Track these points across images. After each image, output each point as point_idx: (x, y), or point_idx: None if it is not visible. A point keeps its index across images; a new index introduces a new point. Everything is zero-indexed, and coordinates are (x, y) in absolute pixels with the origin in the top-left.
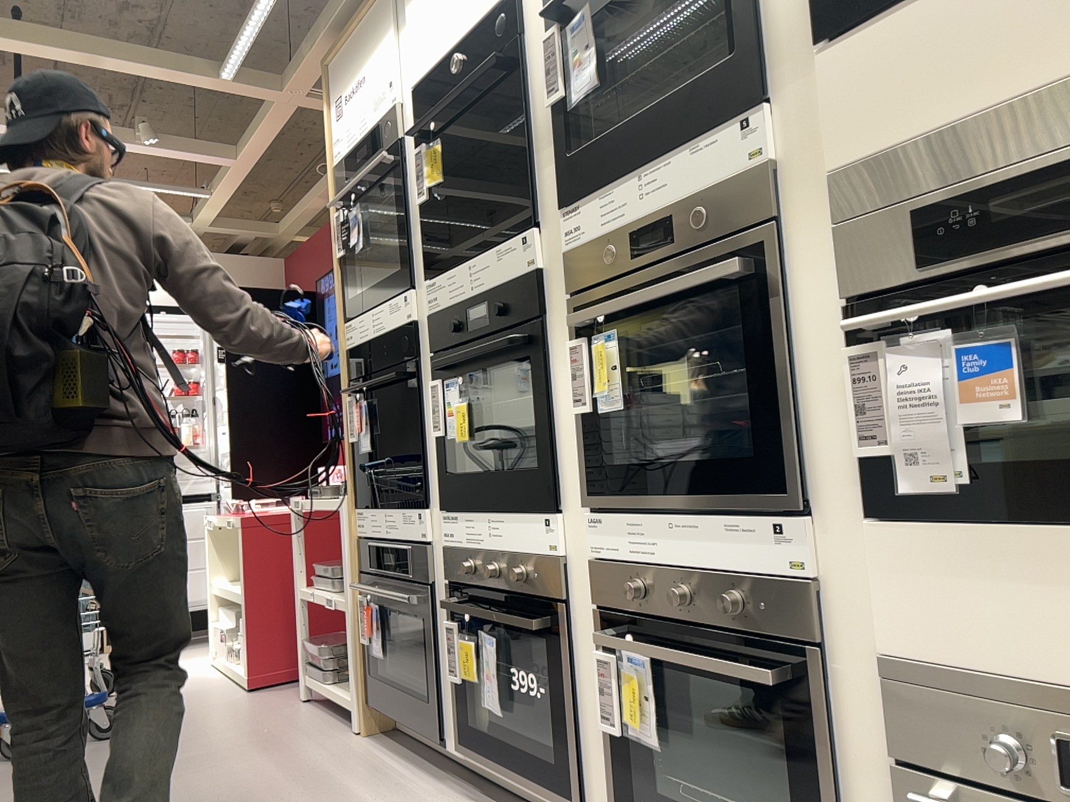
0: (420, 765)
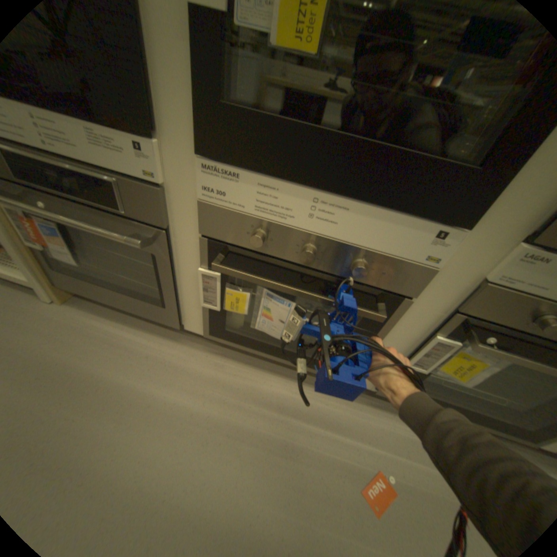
0: (148, 328)
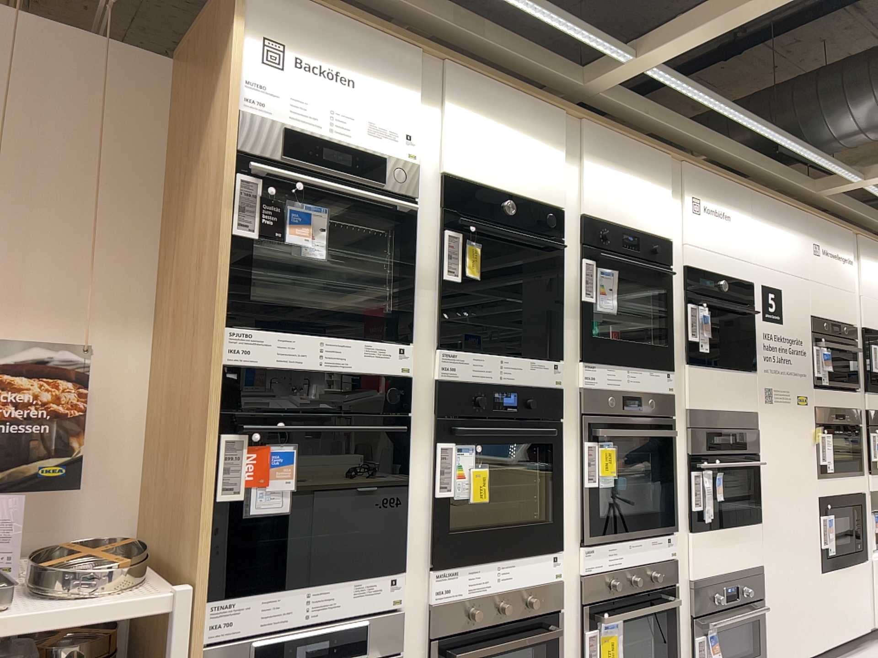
0: None
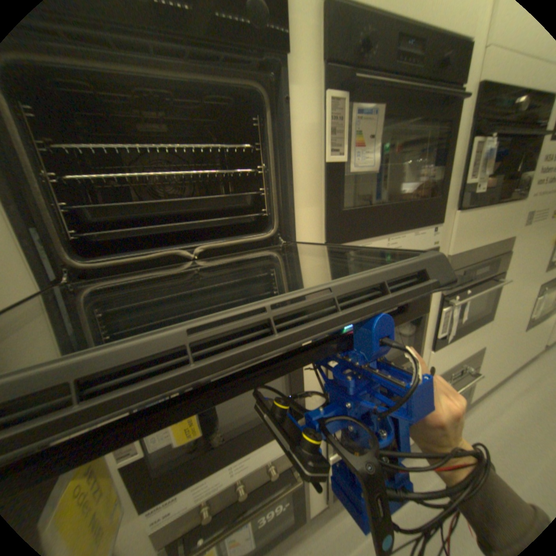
0: None
